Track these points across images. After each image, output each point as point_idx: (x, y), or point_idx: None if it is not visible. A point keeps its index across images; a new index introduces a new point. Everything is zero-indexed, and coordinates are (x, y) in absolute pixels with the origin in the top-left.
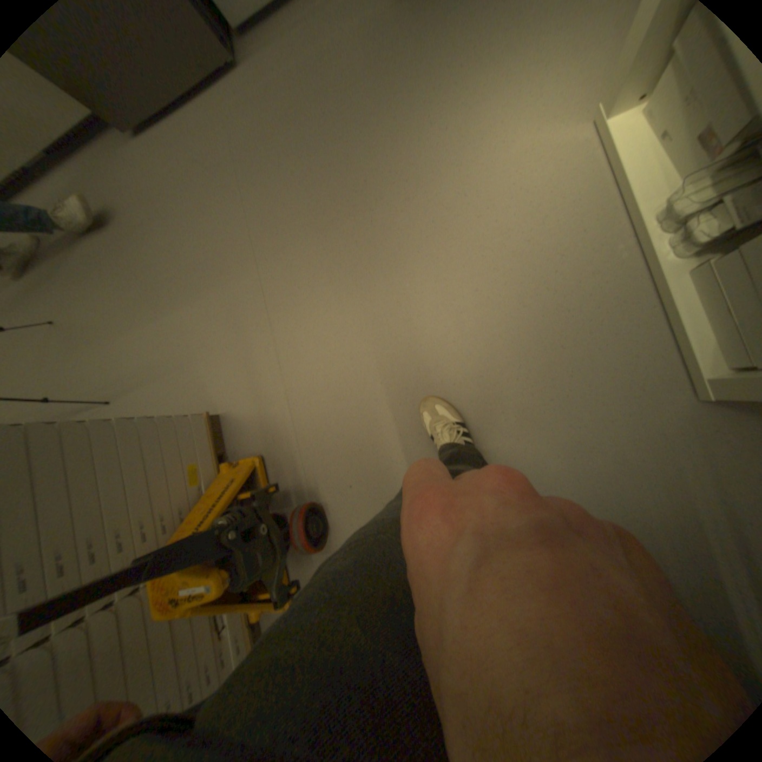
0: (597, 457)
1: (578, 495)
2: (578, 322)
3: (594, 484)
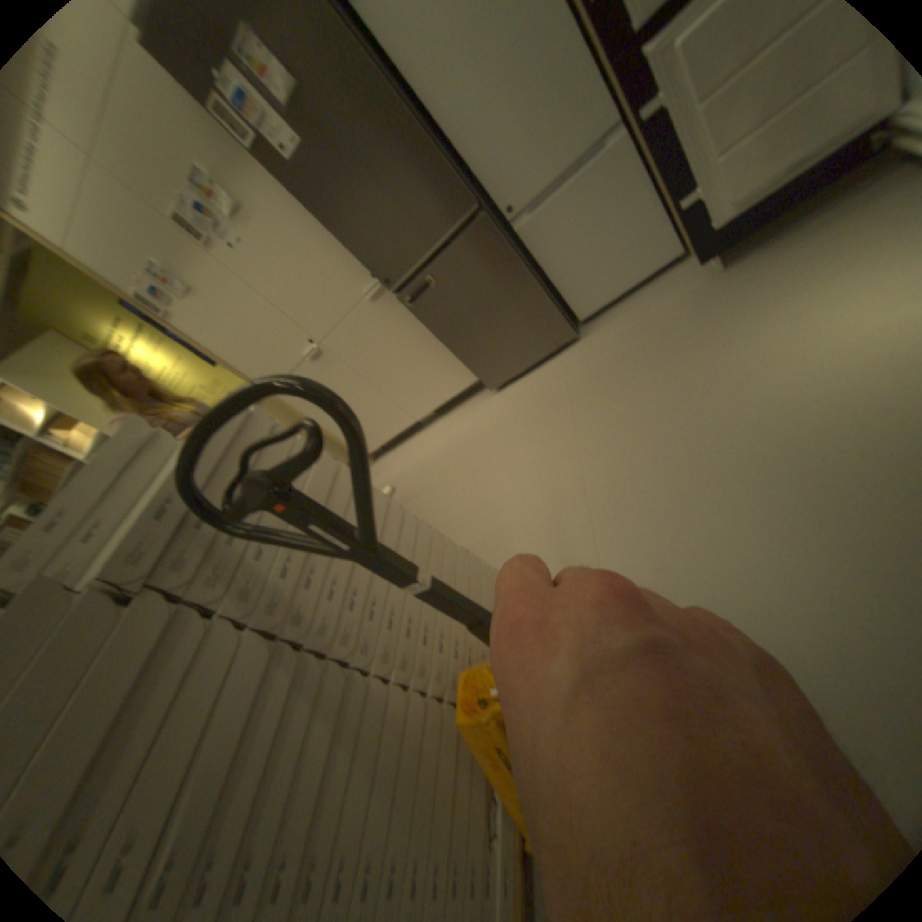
0: None
1: None
2: None
3: None
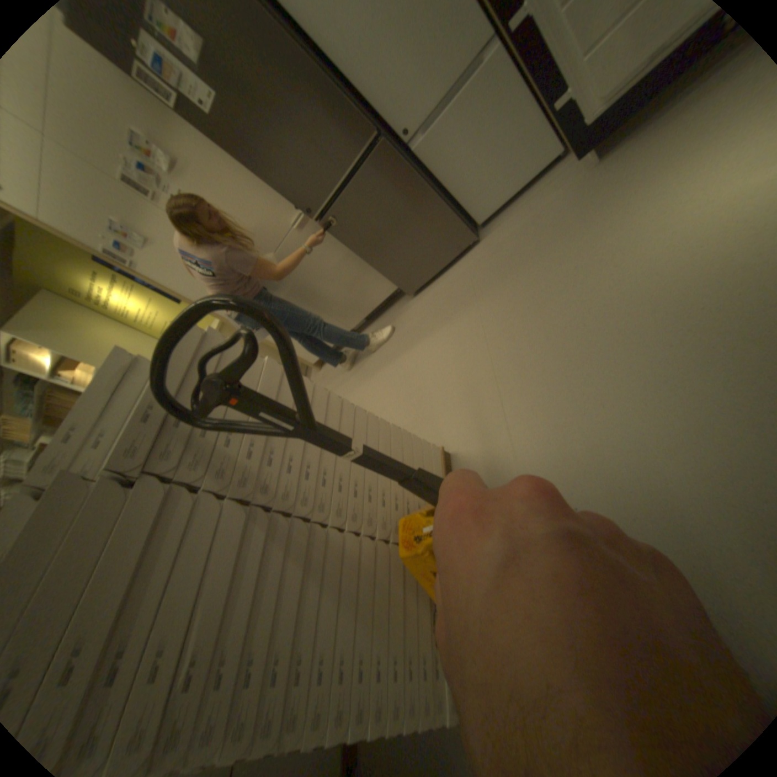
0: None
1: None
2: None
3: None
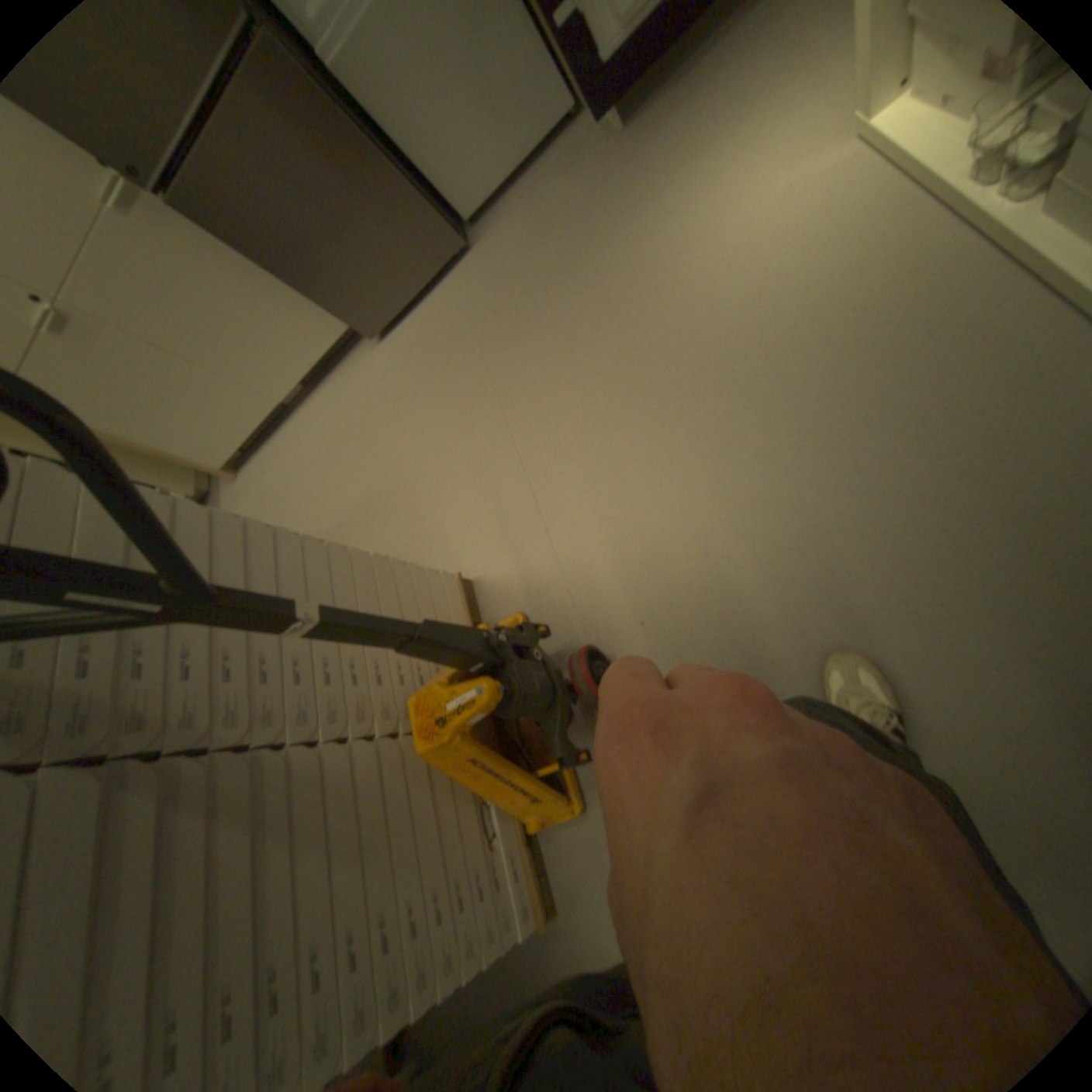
0: (1002, 482)
1: (990, 544)
2: (910, 329)
3: (1012, 521)
